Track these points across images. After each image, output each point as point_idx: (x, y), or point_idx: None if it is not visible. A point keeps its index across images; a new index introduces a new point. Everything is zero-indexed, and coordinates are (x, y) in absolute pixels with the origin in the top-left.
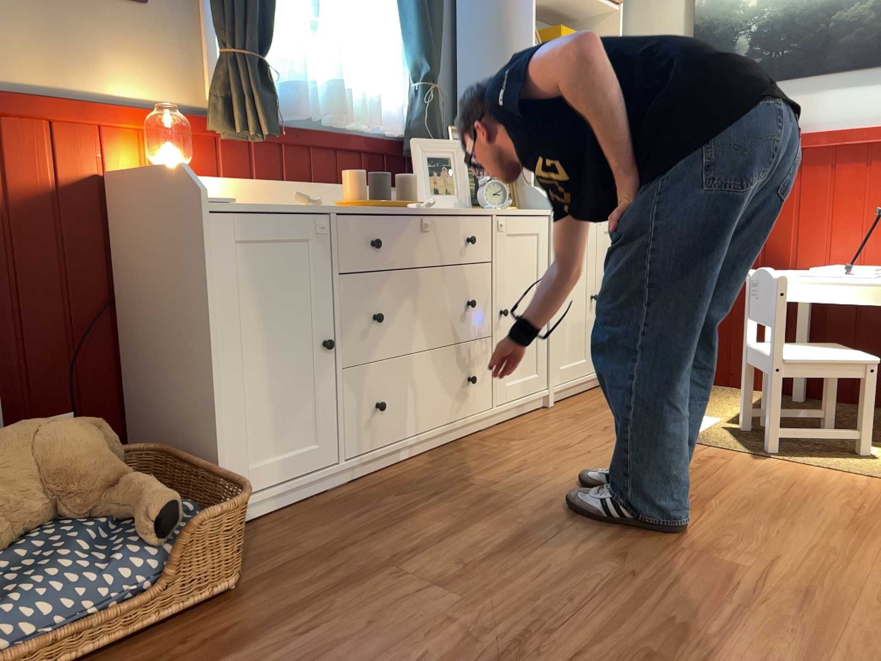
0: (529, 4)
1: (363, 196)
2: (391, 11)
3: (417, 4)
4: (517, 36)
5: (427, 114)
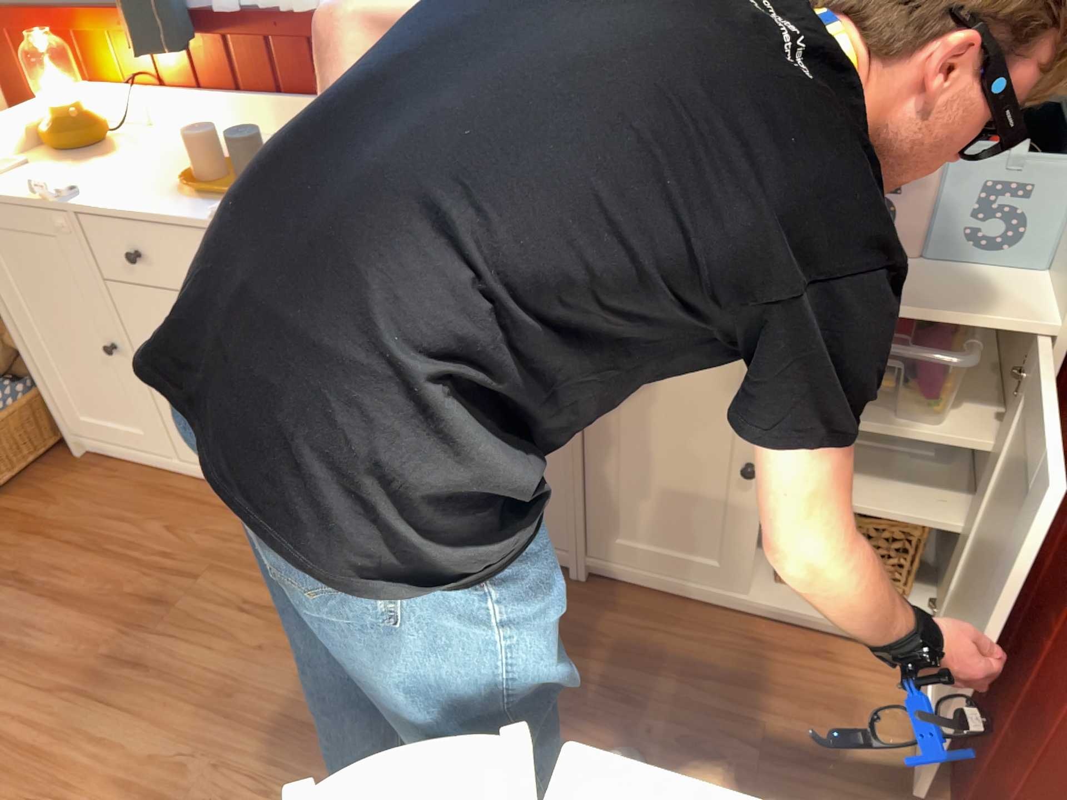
0: None
1: (211, 173)
2: None
3: None
4: None
5: None
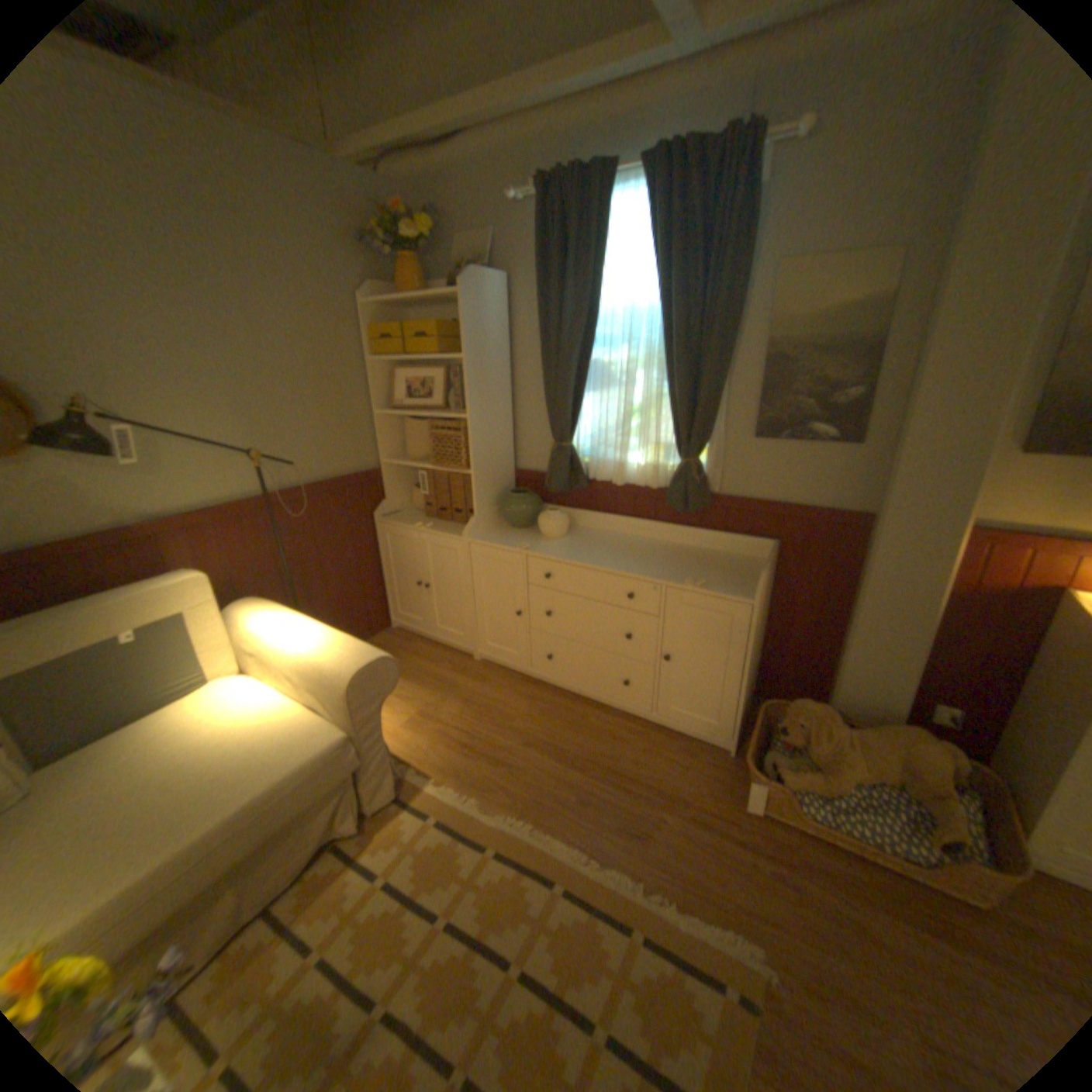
0: None
1: None
2: None
3: None
4: None
5: None
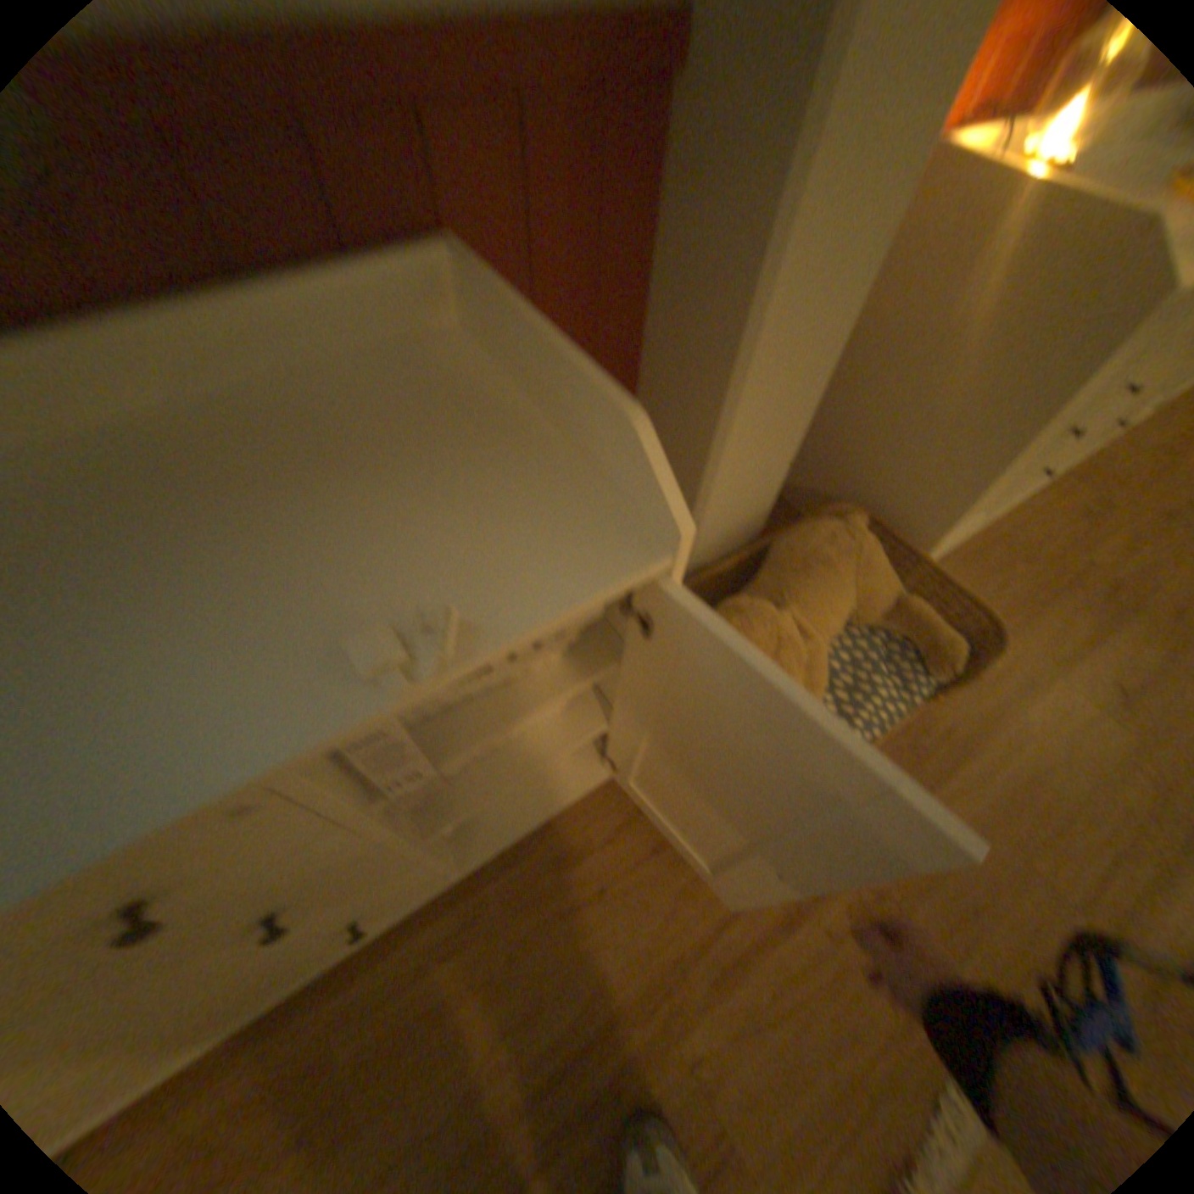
0: None
1: None
2: None
3: None
4: None
5: None
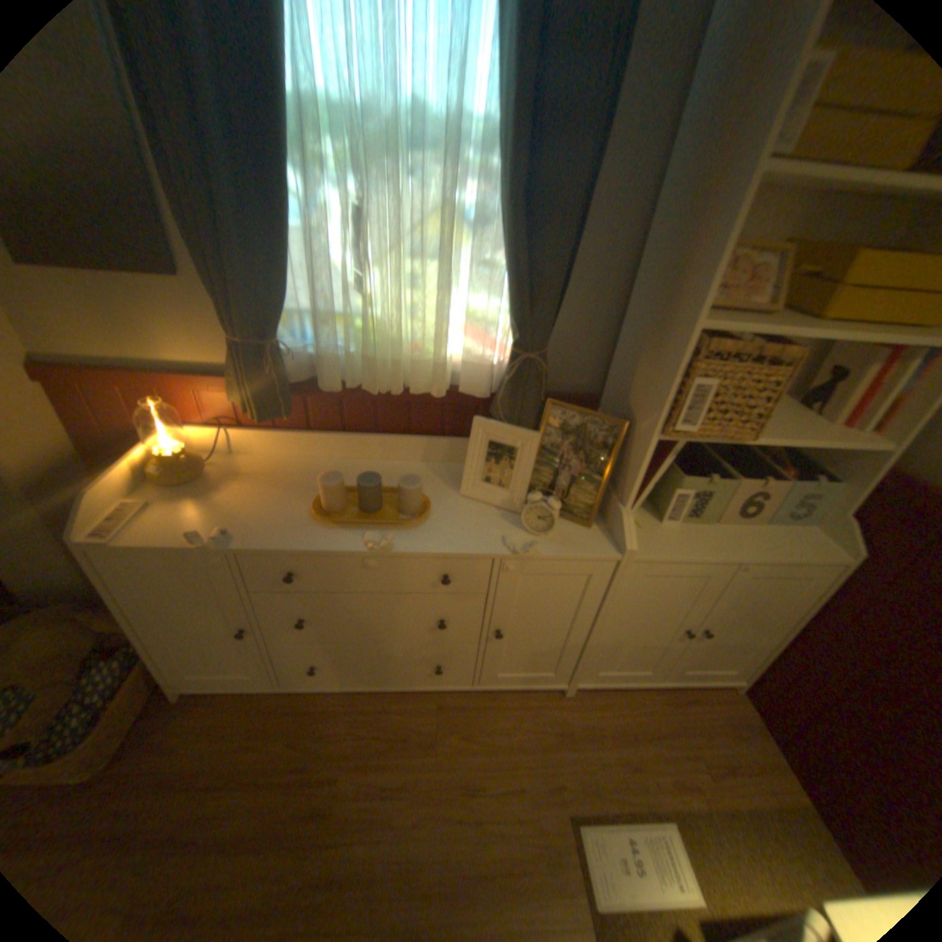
0: (724, 245)
1: (335, 504)
2: (494, 241)
3: (509, 243)
4: (689, 295)
5: (507, 390)
